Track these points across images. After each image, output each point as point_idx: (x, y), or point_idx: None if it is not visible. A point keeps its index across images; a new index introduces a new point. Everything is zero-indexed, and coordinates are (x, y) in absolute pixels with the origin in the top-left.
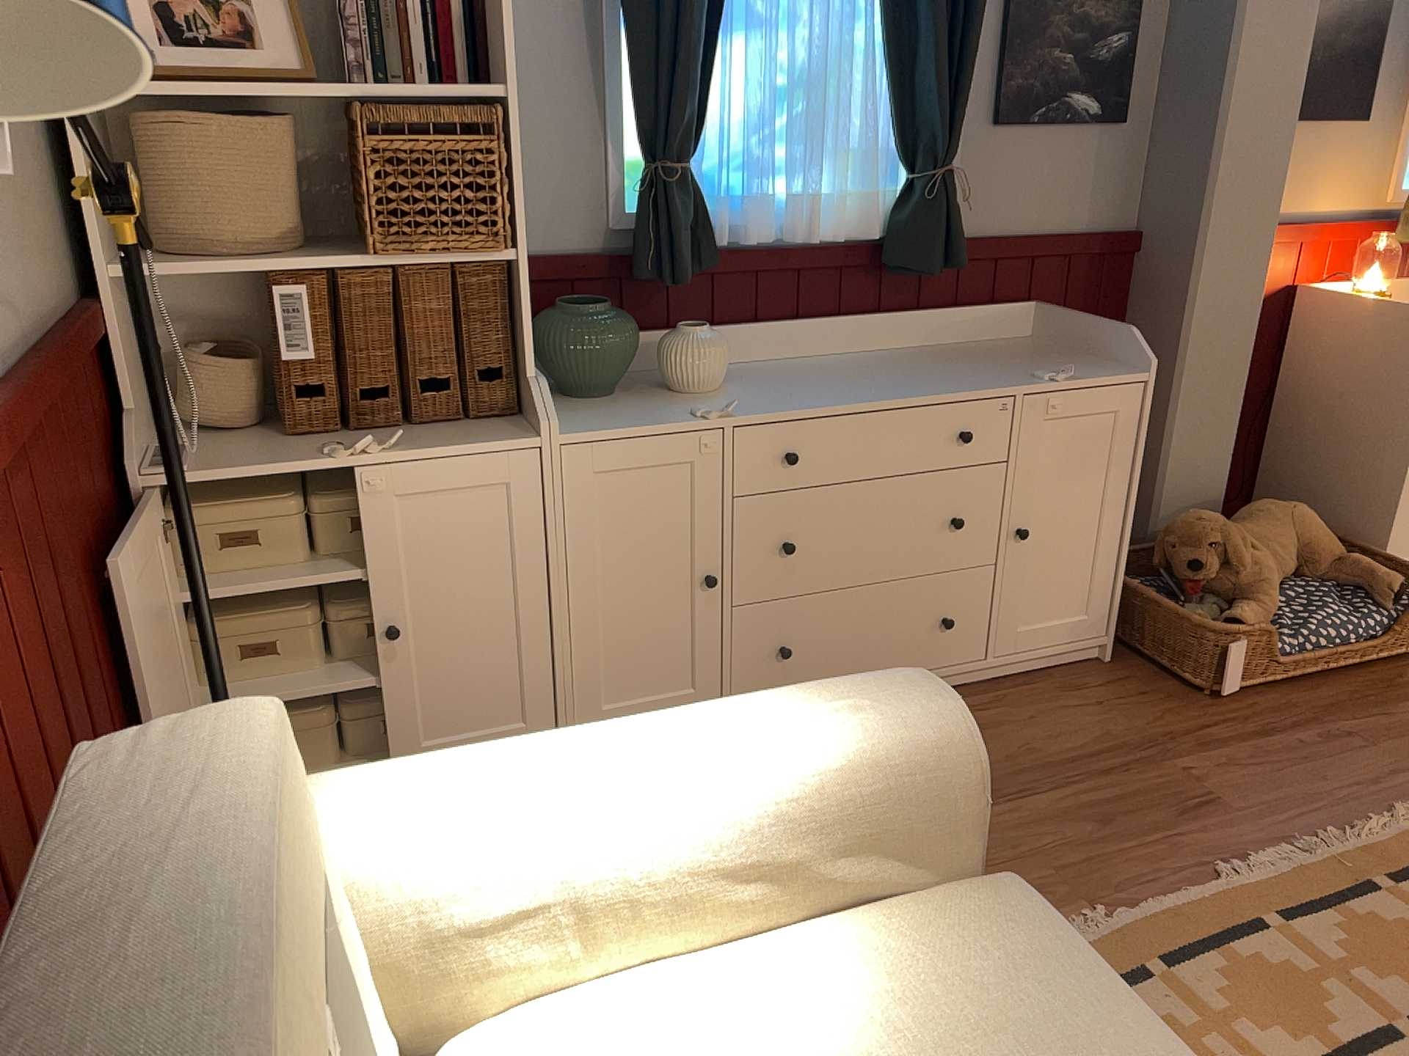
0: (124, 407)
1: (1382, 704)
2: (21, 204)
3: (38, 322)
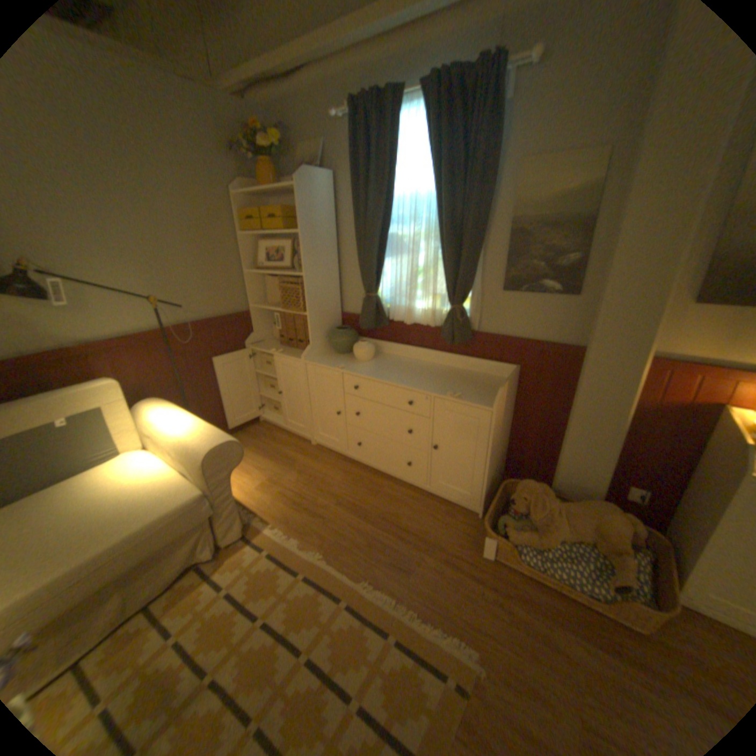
0: (254, 331)
1: (556, 625)
2: (216, 293)
3: (214, 314)
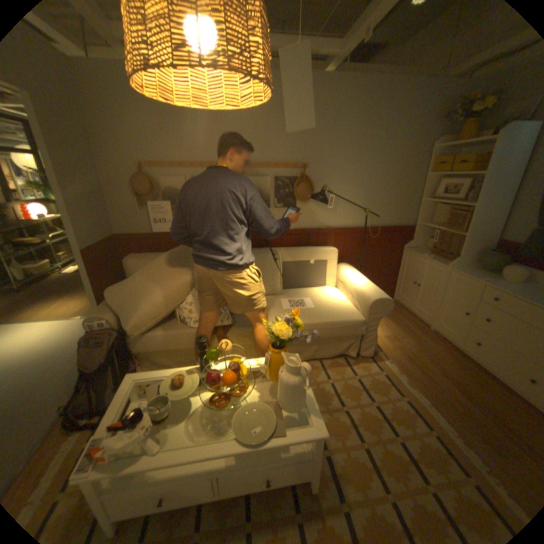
0: (413, 240)
1: None
2: (398, 211)
3: (392, 224)
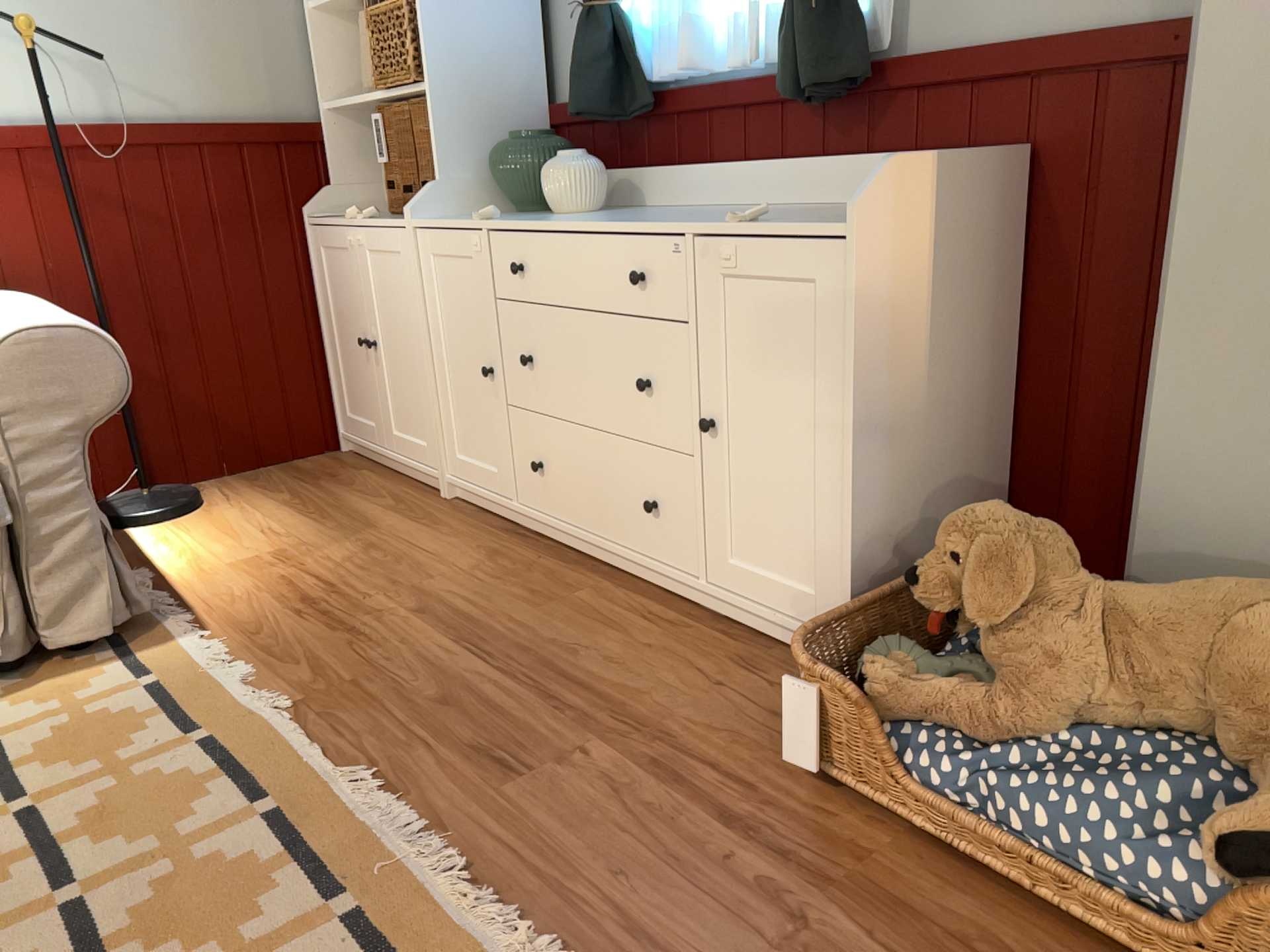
0: (332, 186)
1: None
2: (226, 64)
3: (218, 119)
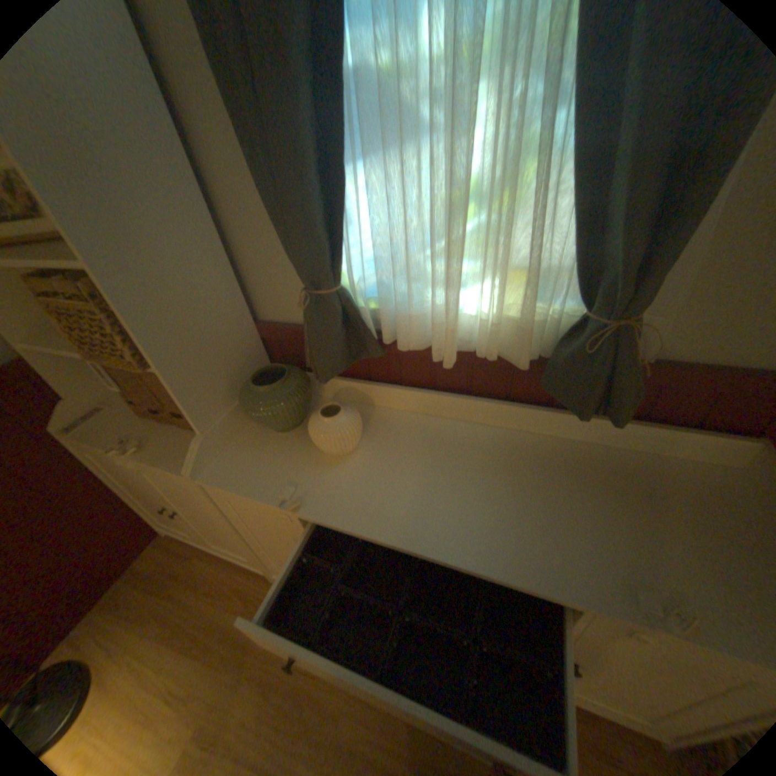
0: (62, 396)
1: None
2: None
3: None
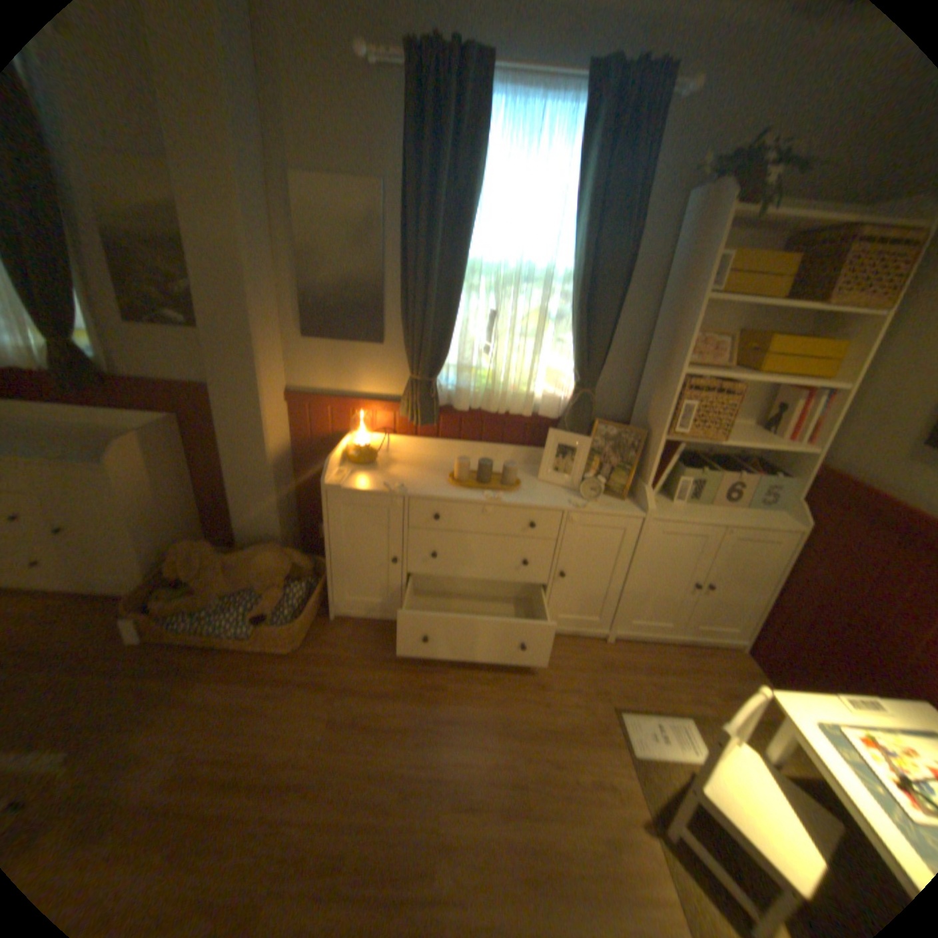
0: None
1: (195, 684)
2: None
3: None
